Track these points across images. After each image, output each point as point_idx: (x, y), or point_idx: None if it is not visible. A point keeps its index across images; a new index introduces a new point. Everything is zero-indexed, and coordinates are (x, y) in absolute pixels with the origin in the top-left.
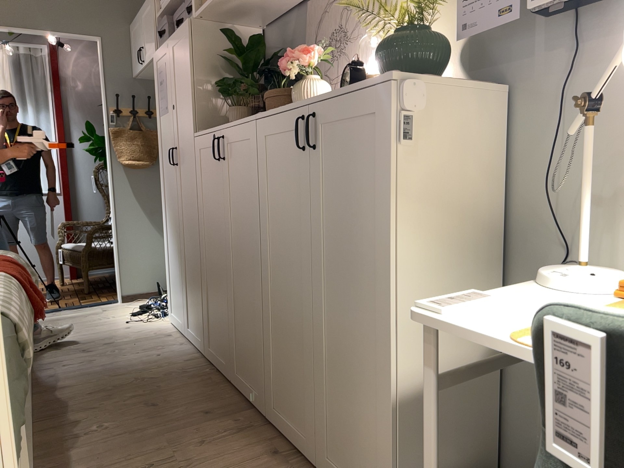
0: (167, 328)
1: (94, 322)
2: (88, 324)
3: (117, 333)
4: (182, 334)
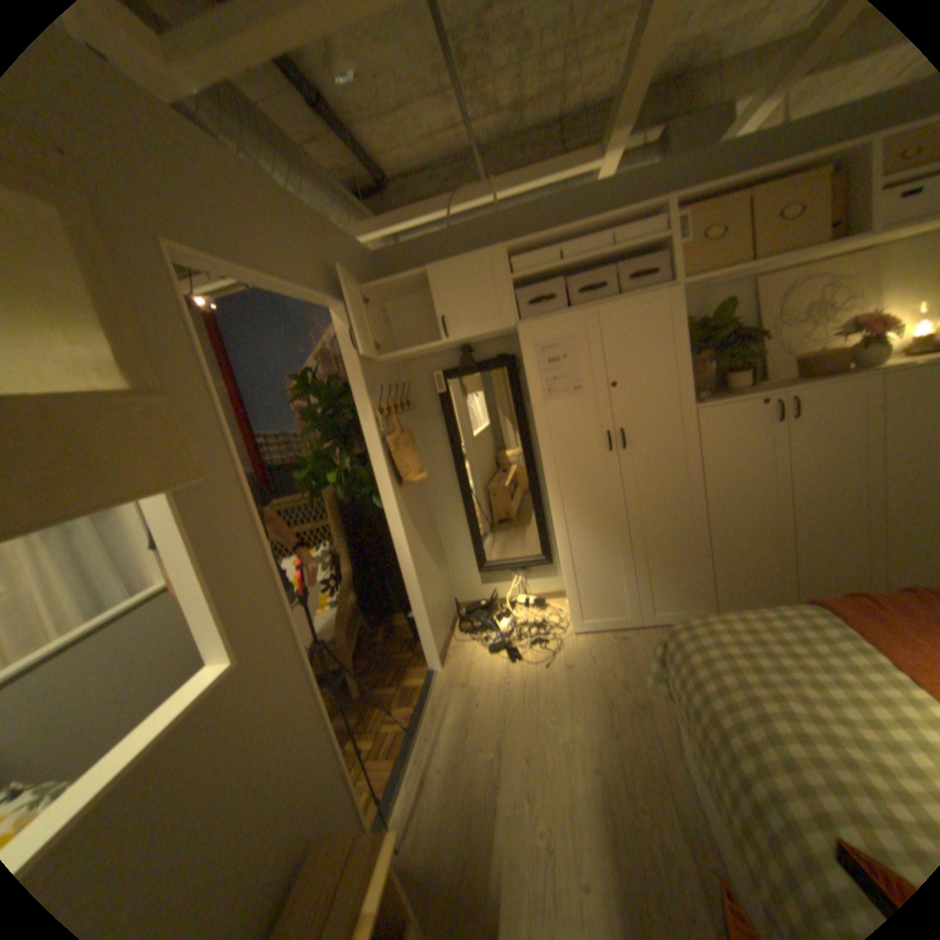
0: (596, 639)
1: (516, 697)
2: (521, 703)
3: (583, 677)
4: (628, 630)
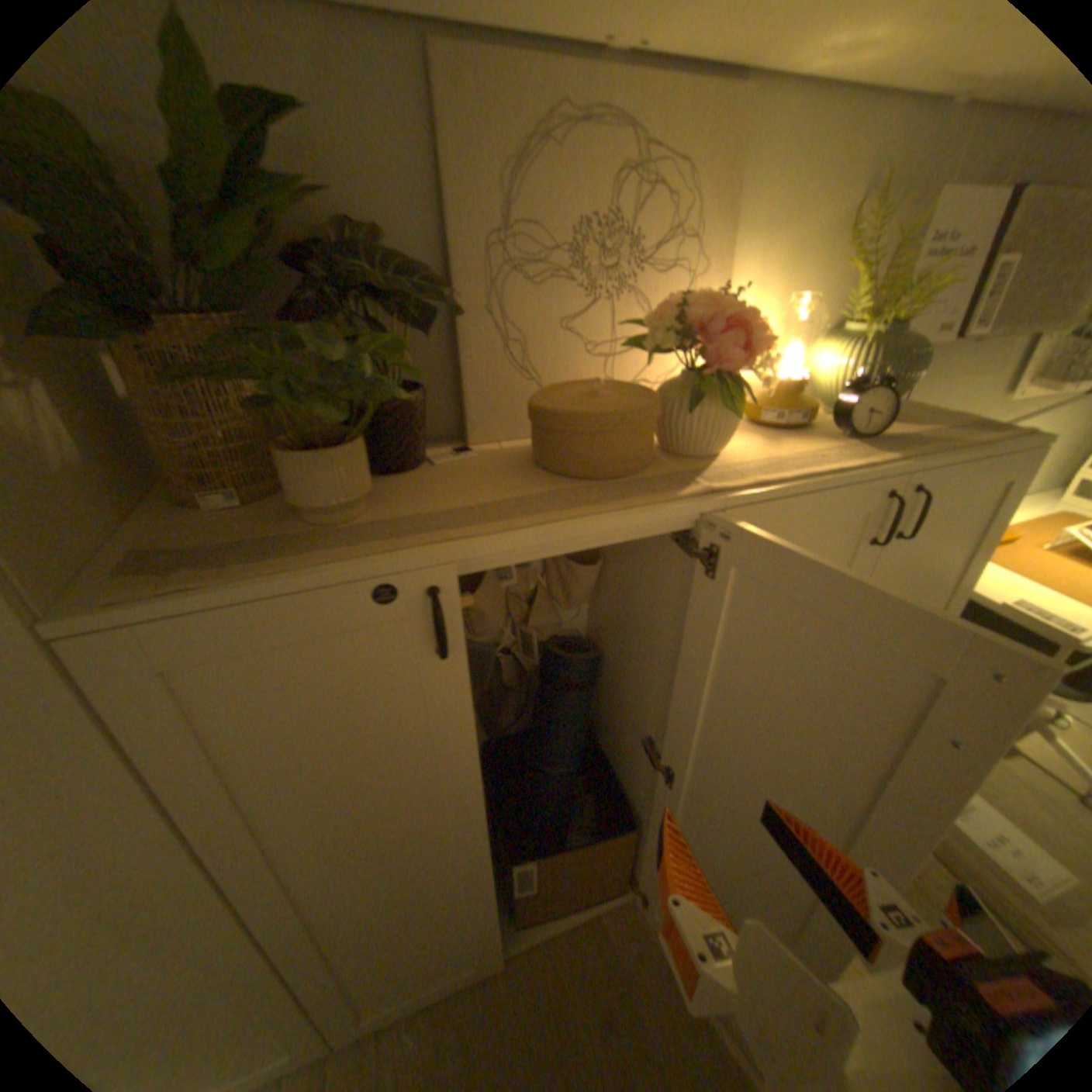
0: None
1: None
2: None
3: None
4: None
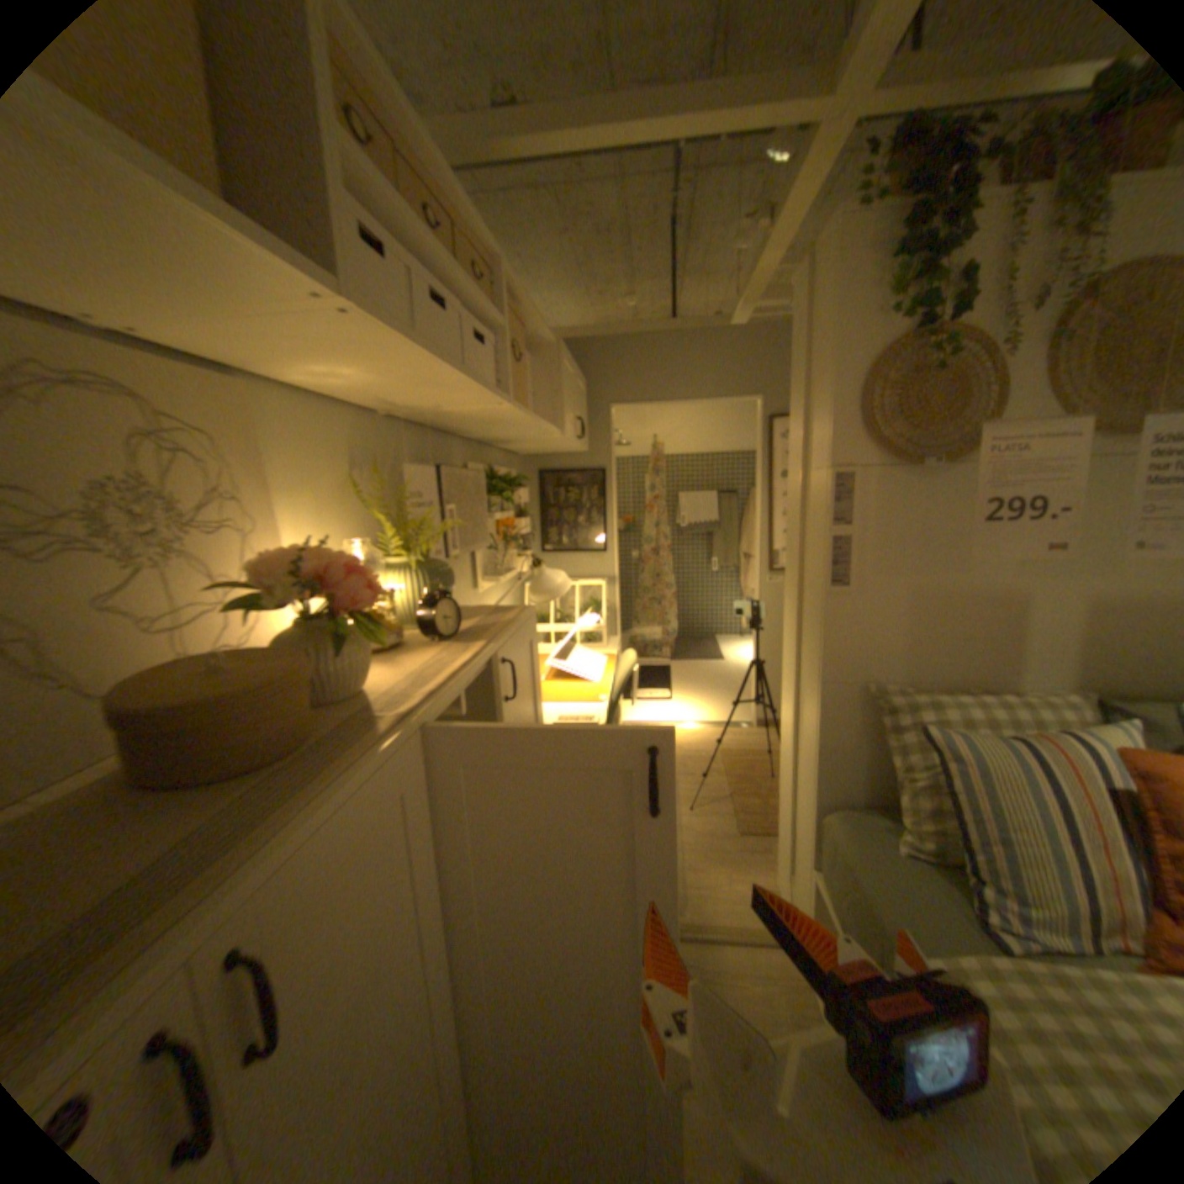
0: None
1: None
2: None
3: None
4: None
